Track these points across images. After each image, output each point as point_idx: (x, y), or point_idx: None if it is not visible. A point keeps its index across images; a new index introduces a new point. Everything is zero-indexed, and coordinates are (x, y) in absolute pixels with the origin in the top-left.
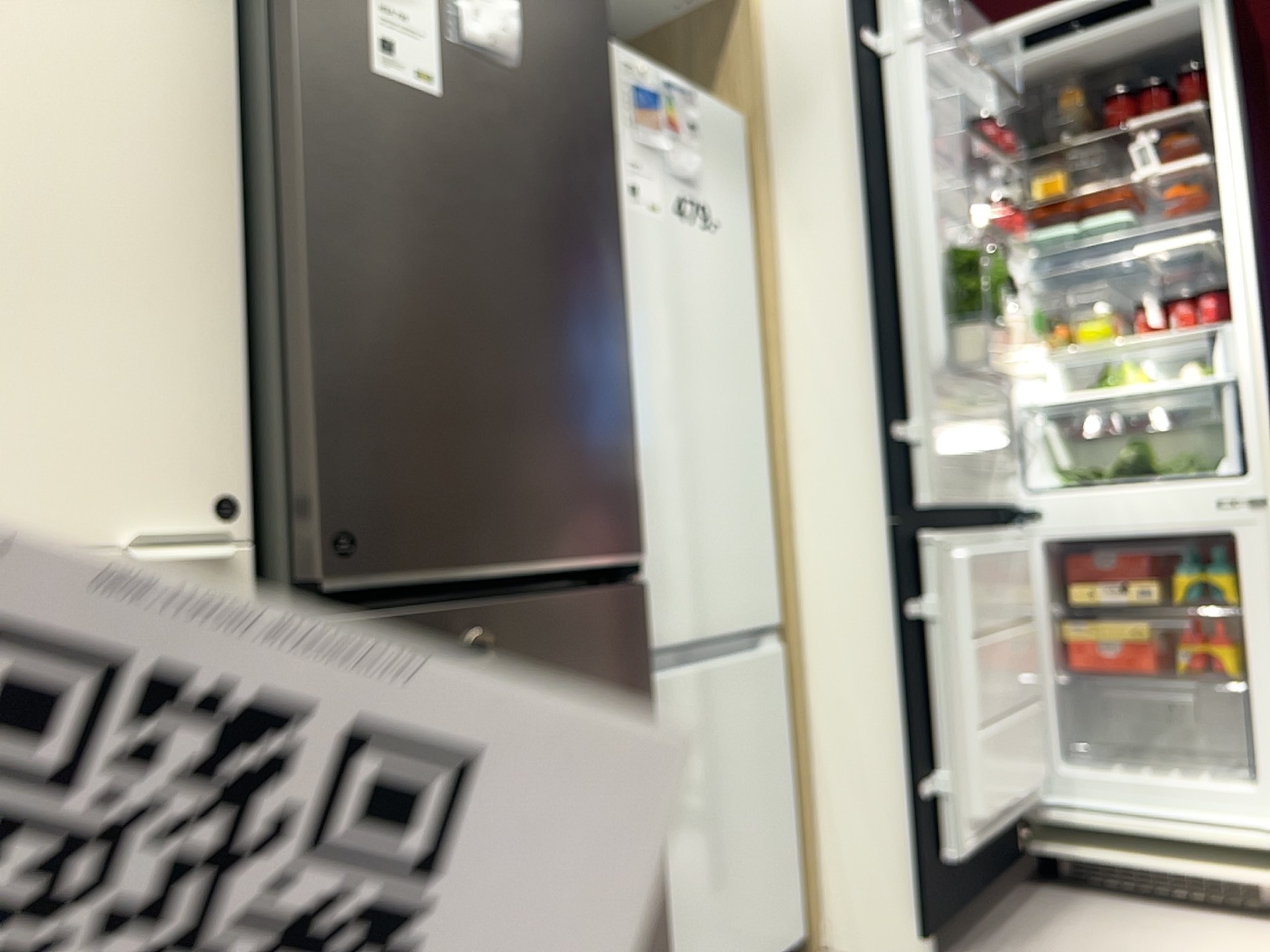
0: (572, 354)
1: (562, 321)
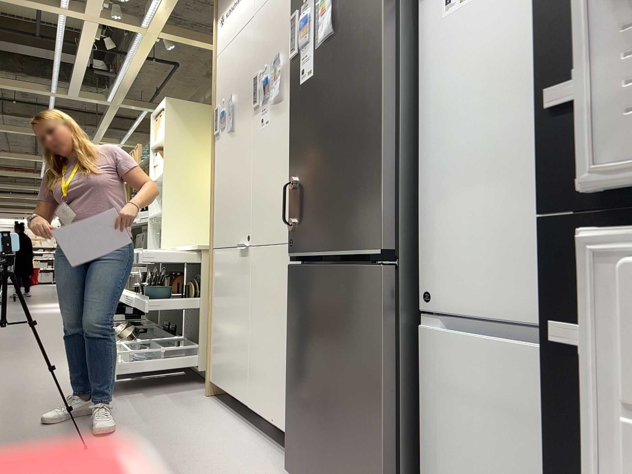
0: (351, 152)
1: (348, 138)
